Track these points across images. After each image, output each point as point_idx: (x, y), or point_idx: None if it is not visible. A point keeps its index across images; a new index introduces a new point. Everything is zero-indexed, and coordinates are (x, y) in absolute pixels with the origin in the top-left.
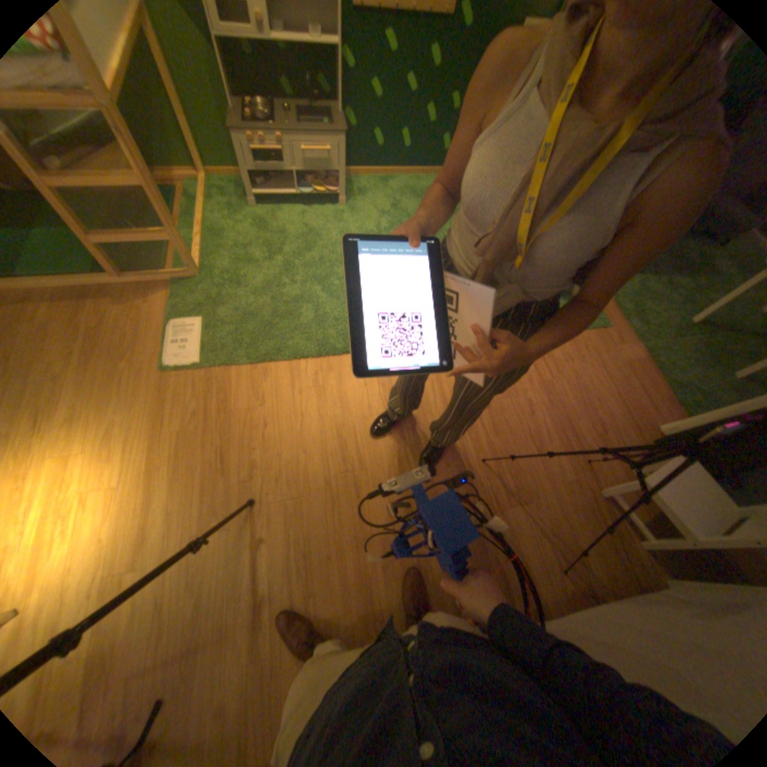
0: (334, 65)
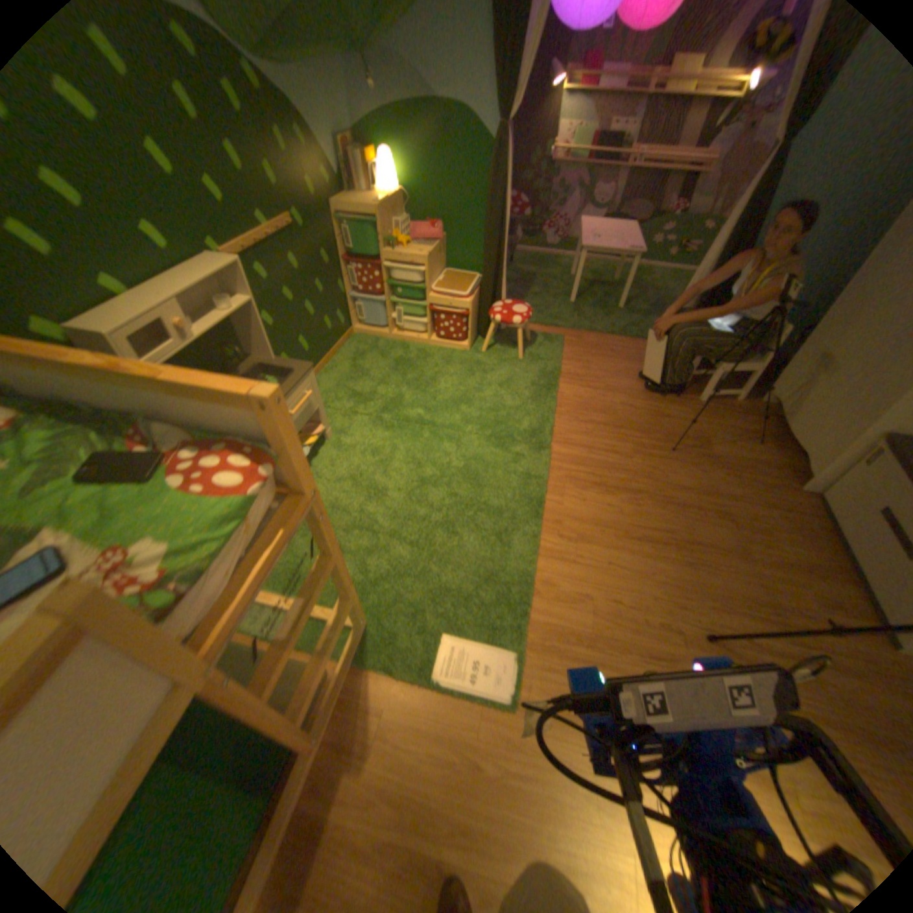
0: (228, 322)
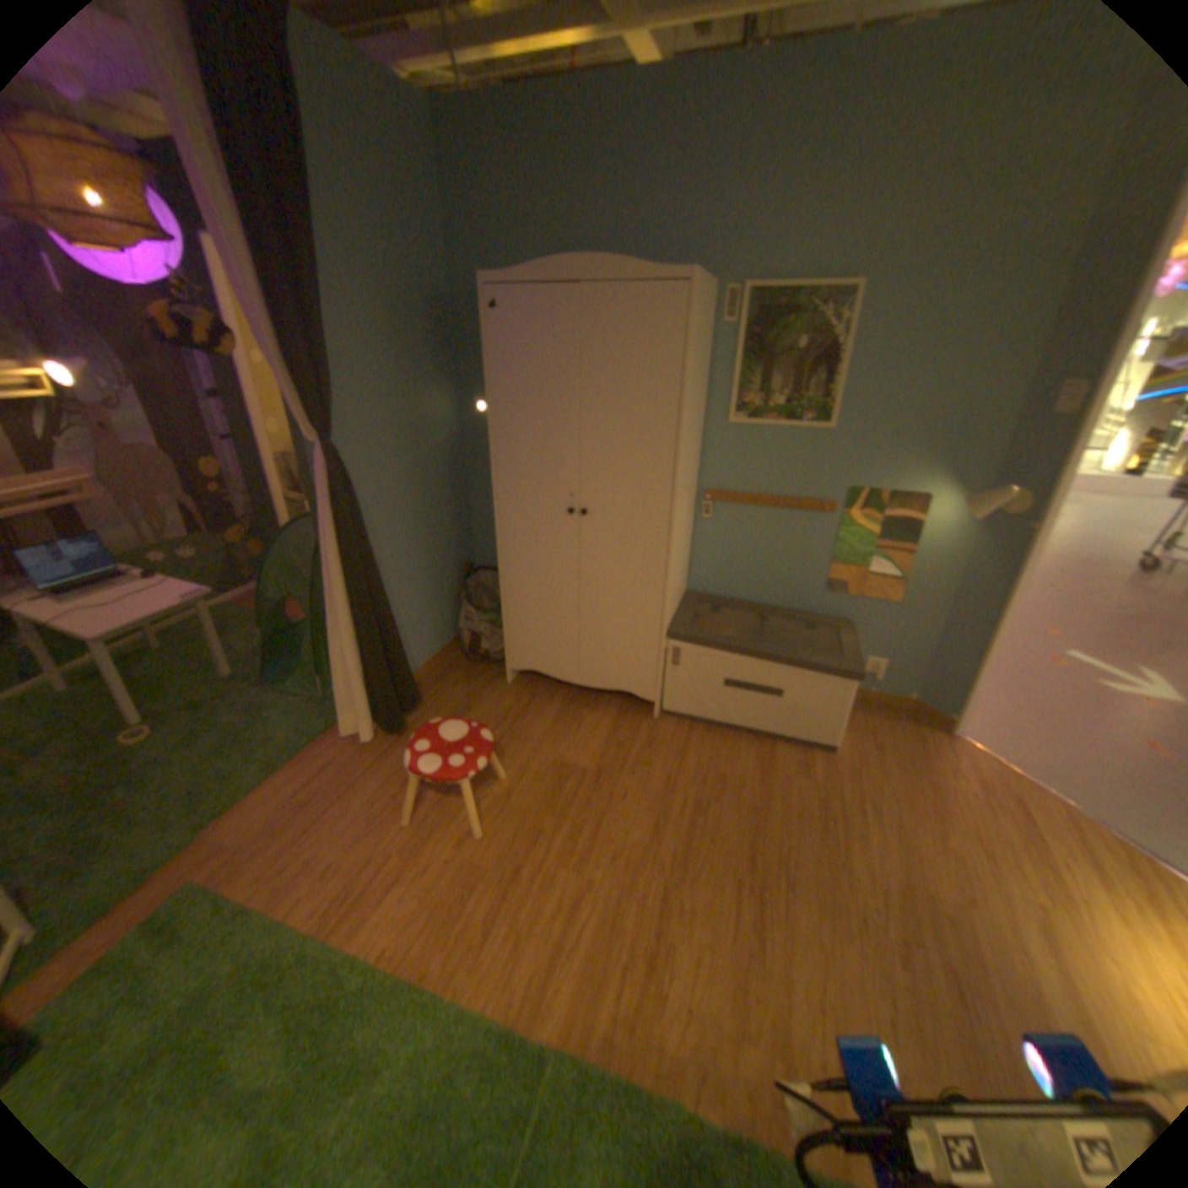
0: None
